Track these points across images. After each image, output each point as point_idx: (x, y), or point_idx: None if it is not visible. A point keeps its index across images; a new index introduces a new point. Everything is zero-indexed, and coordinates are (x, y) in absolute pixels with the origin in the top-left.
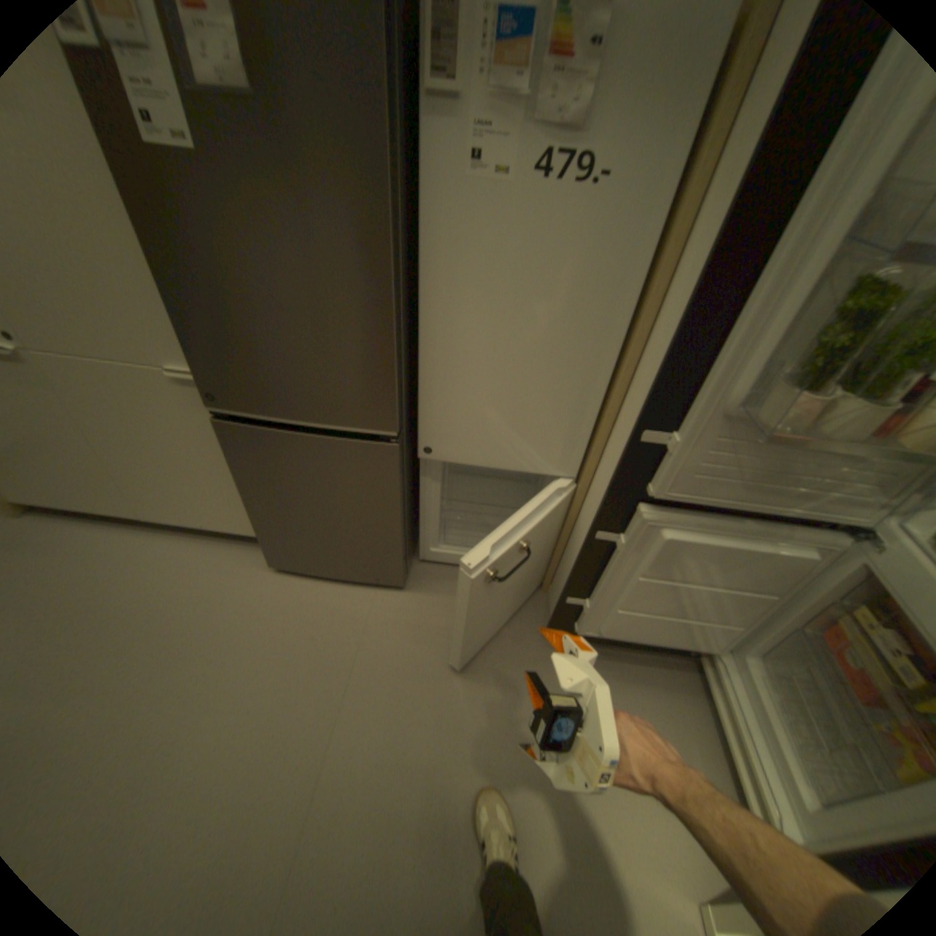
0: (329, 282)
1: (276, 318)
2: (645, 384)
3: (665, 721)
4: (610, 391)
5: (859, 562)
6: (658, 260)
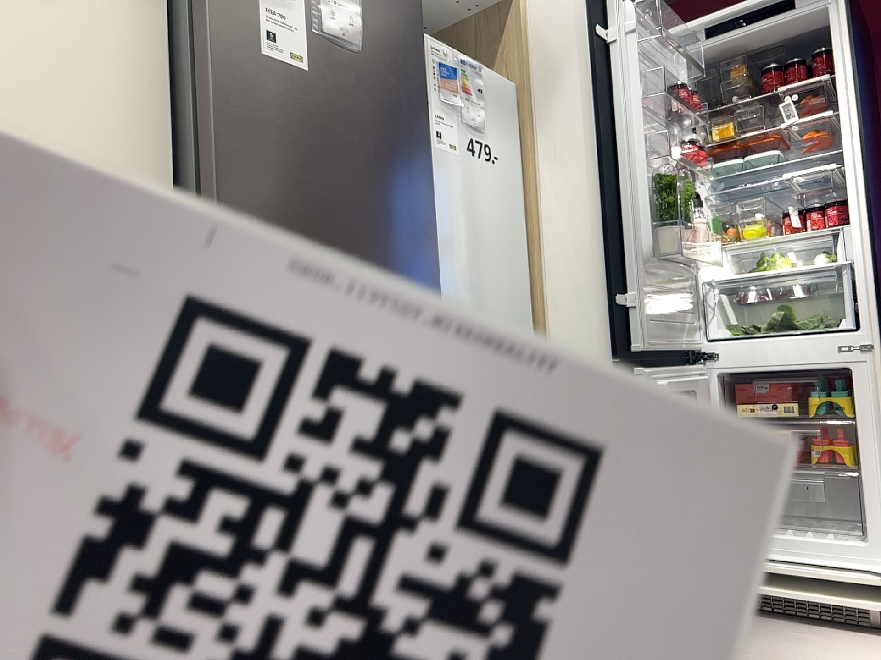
0: (395, 202)
1: (348, 239)
2: (572, 291)
3: (766, 637)
4: (533, 327)
5: (716, 378)
6: (525, 218)
